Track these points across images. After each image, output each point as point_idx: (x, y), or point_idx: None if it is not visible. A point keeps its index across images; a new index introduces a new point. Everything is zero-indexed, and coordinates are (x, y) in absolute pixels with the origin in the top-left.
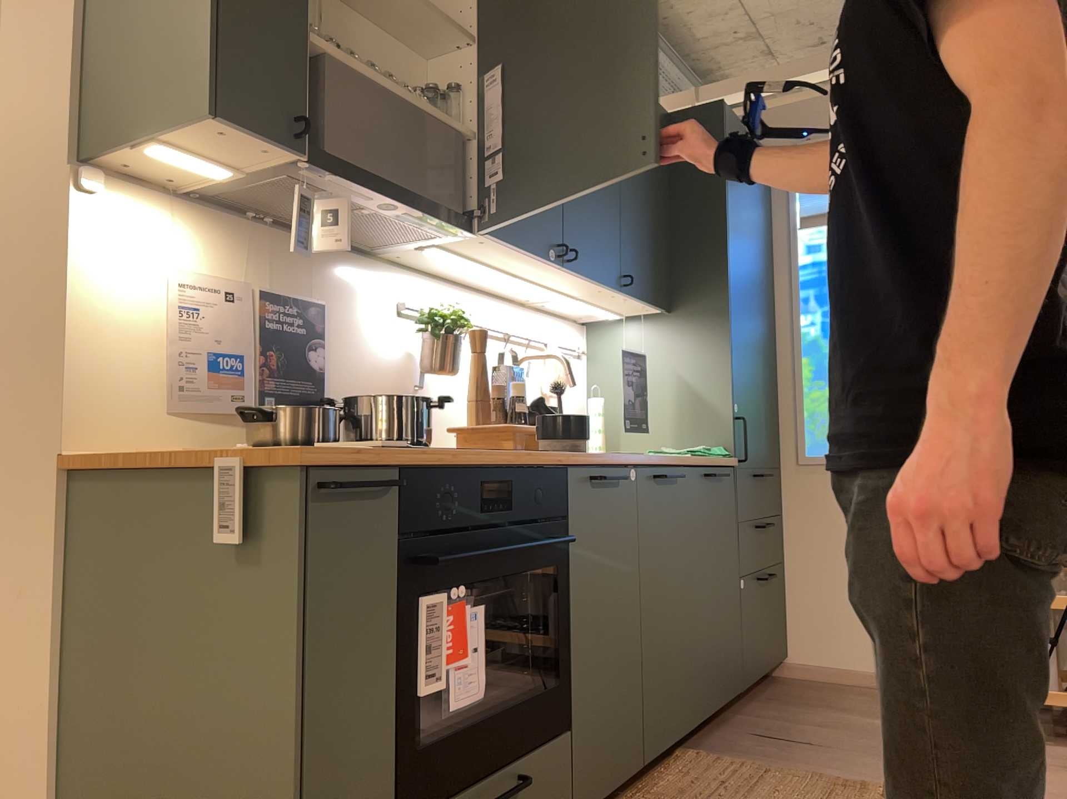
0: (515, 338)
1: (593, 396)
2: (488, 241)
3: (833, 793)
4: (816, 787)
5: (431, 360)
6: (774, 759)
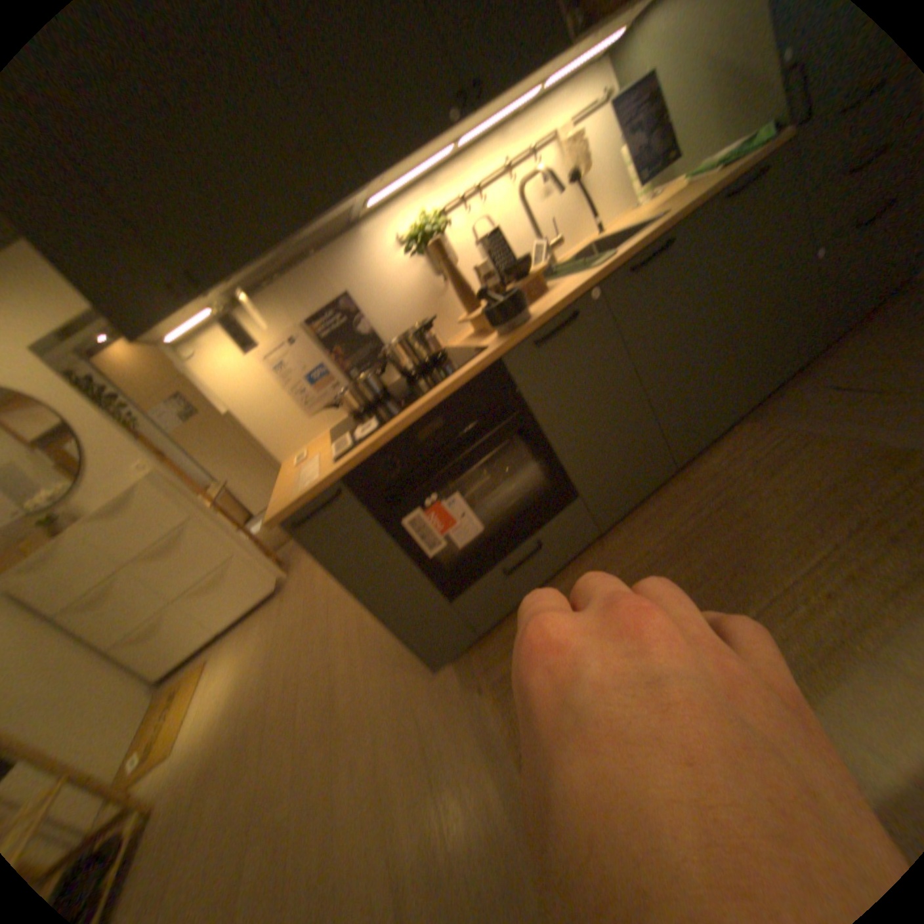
0: (518, 156)
1: (624, 141)
2: (385, 171)
3: (860, 468)
4: (845, 462)
5: (434, 264)
6: (827, 421)
